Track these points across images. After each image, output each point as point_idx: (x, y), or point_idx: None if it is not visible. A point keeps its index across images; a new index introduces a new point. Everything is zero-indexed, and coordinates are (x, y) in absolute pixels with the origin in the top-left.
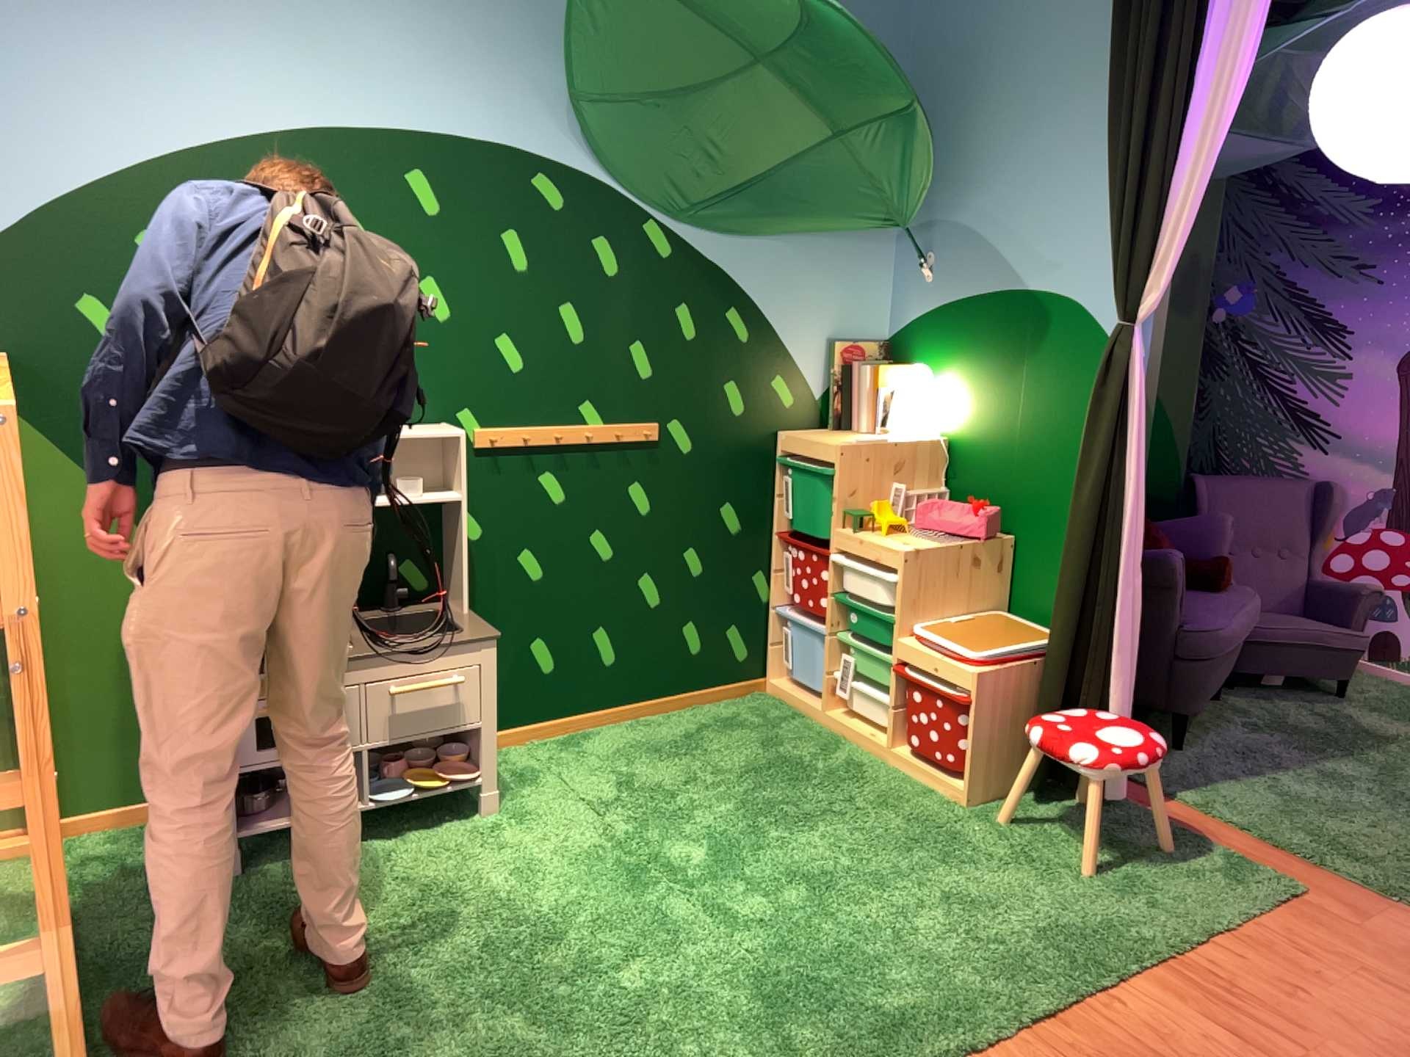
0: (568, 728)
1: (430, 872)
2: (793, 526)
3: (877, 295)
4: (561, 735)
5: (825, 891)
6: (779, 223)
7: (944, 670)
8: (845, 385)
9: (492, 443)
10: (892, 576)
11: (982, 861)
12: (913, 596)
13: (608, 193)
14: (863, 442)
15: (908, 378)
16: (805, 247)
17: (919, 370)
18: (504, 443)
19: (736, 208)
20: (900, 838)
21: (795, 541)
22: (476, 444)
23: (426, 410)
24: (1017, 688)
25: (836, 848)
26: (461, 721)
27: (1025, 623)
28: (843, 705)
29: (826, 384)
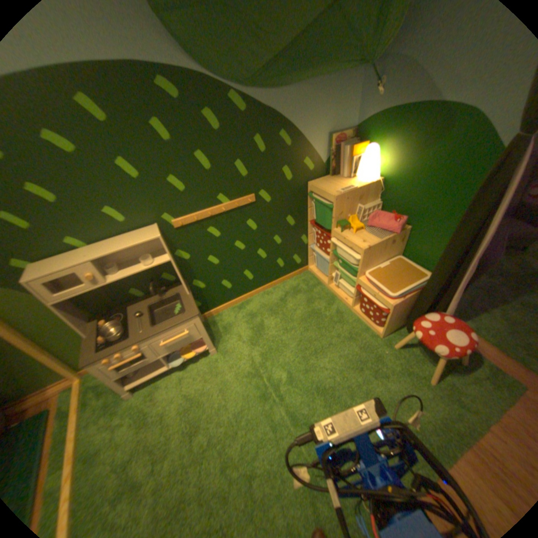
0: (241, 301)
1: (191, 395)
2: (316, 223)
3: (355, 101)
4: (239, 304)
5: (332, 406)
6: (304, 71)
7: (381, 299)
8: (338, 155)
9: (180, 224)
10: (359, 256)
11: (393, 382)
12: (368, 263)
13: (201, 74)
14: (347, 188)
15: (370, 151)
16: (318, 81)
17: (375, 142)
18: (186, 223)
19: (279, 66)
20: (360, 366)
21: (317, 223)
22: (173, 226)
23: (144, 219)
24: (411, 302)
25: (336, 375)
26: (192, 340)
27: (415, 266)
28: (336, 282)
29: (330, 155)
